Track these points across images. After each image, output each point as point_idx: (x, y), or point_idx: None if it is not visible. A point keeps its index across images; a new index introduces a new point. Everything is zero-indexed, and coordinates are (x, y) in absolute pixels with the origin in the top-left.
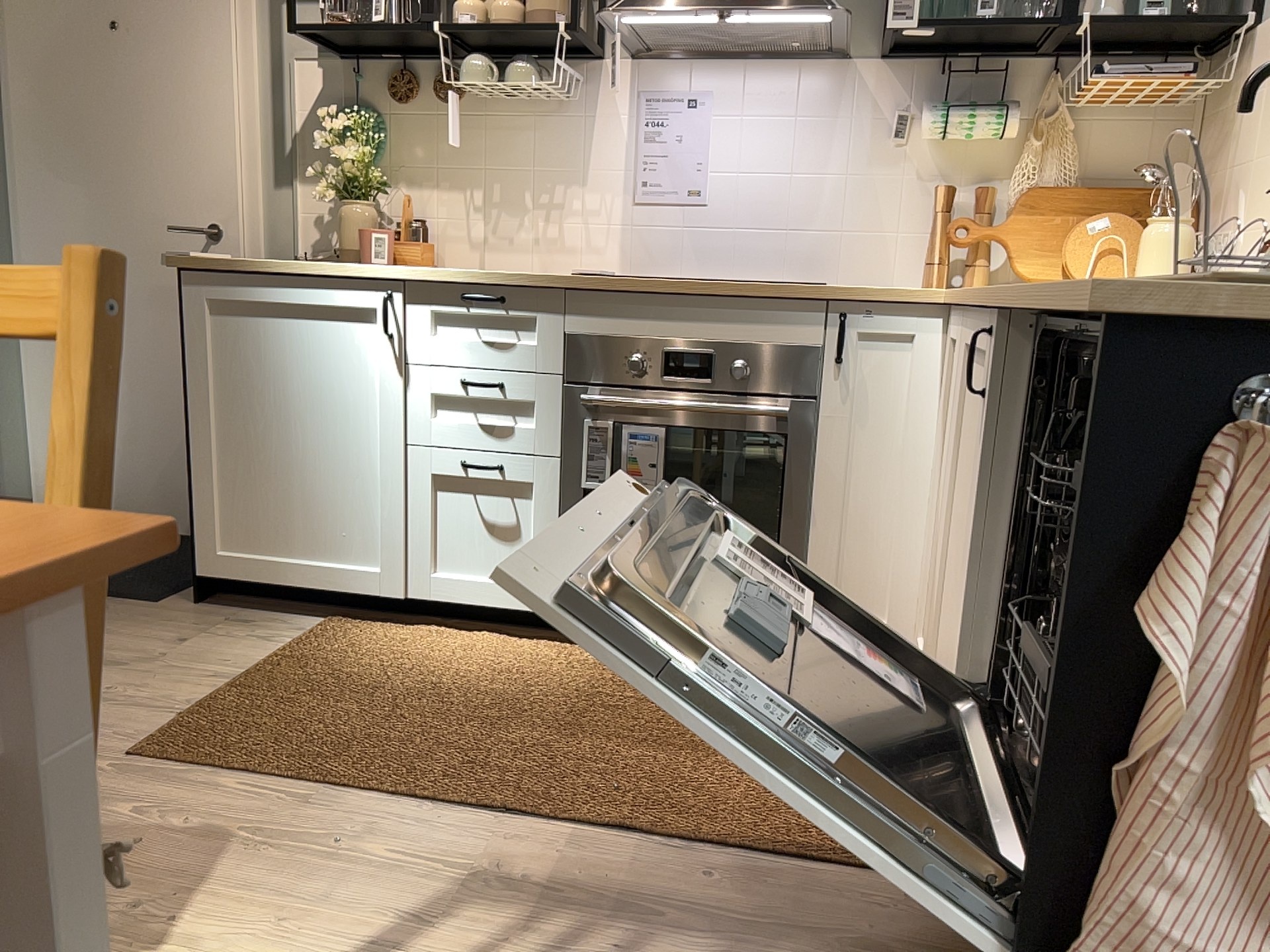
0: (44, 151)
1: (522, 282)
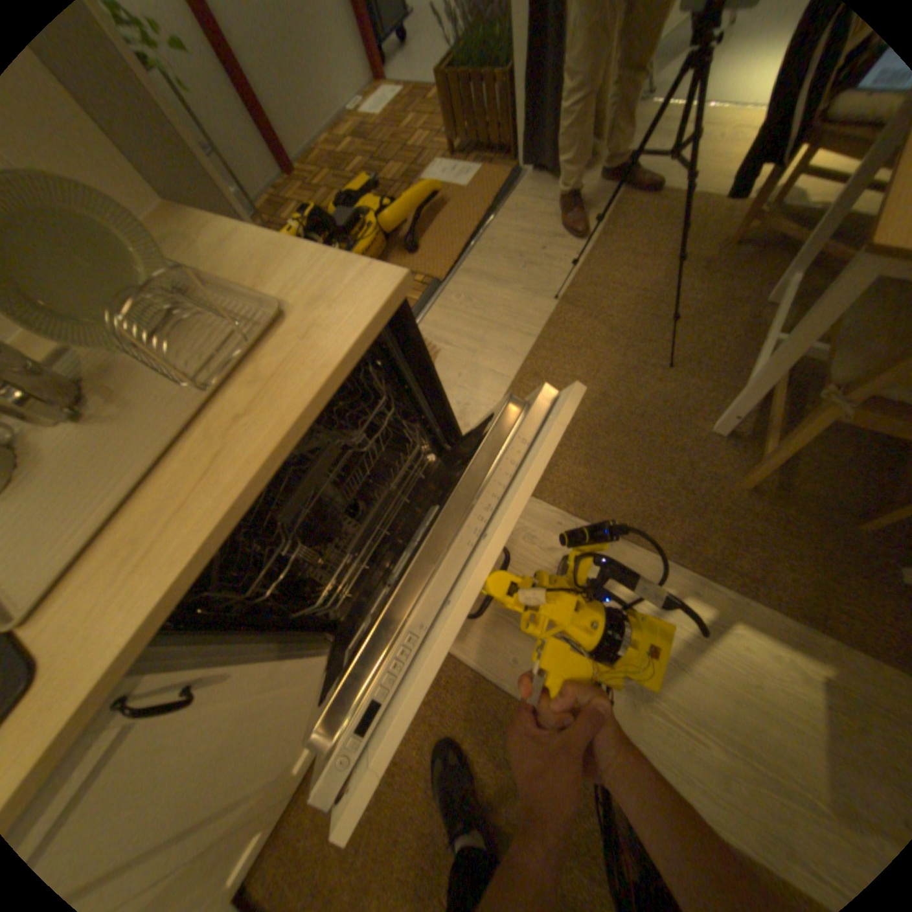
0: None
1: None
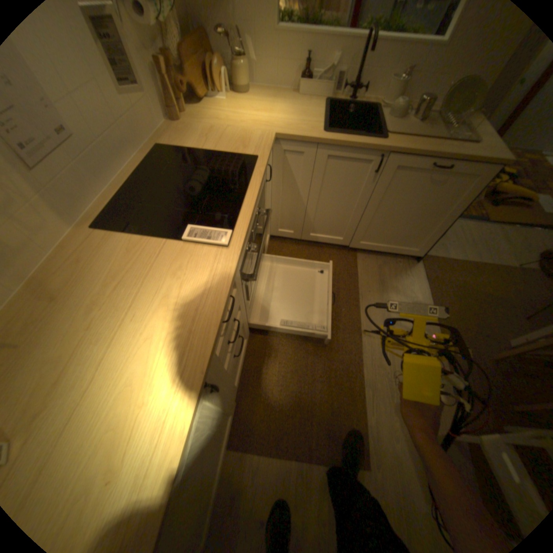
0: None
1: (231, 277)
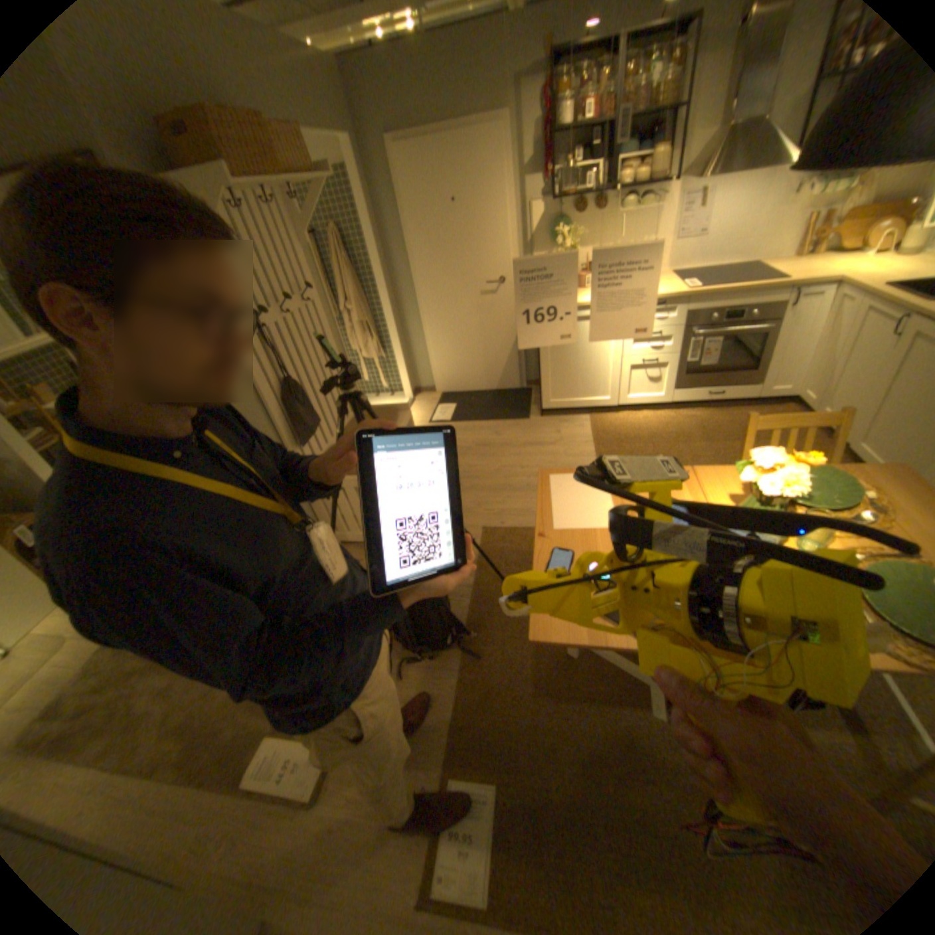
0: (428, 259)
1: (675, 296)
